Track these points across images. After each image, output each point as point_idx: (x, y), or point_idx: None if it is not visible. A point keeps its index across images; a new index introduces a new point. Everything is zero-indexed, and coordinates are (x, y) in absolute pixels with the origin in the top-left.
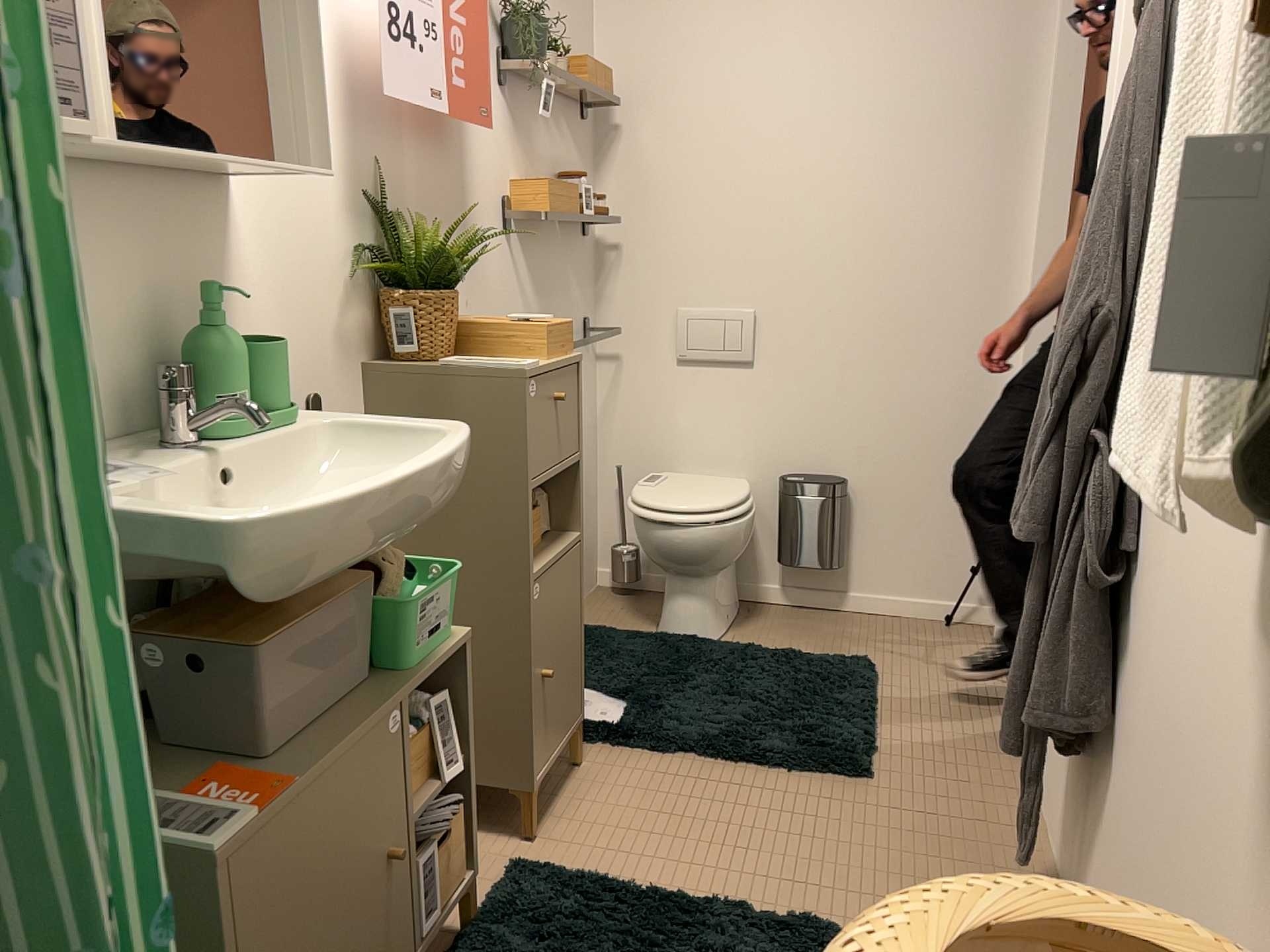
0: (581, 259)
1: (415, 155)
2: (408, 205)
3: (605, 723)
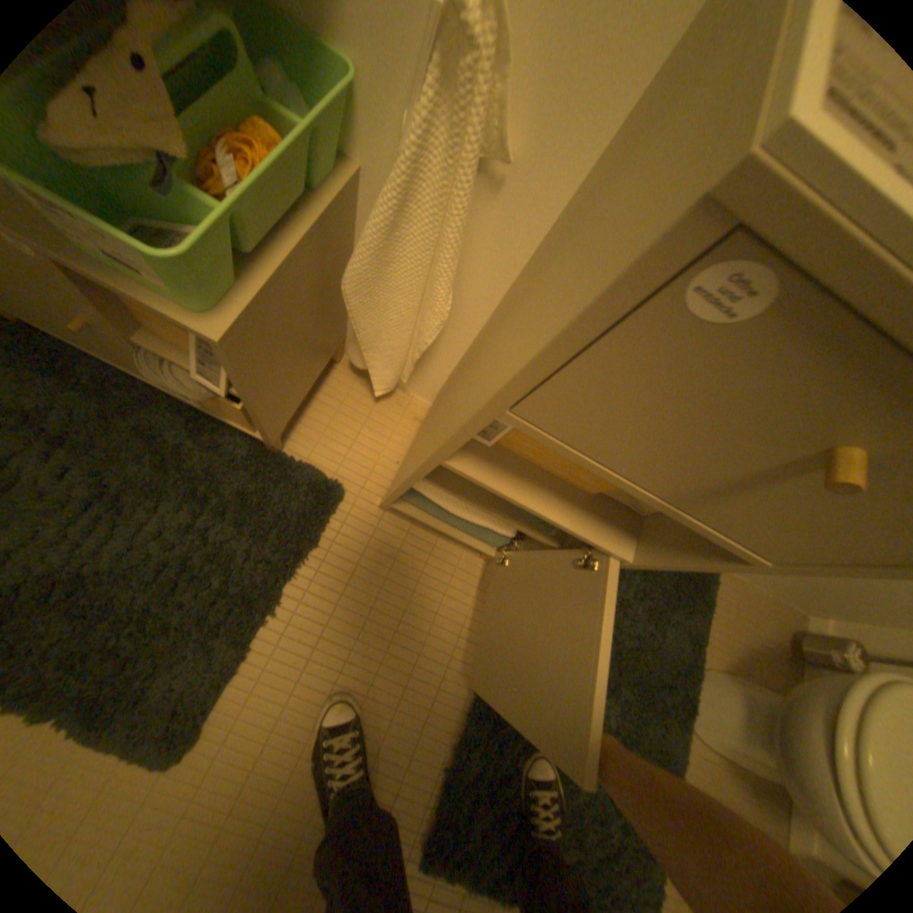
0: None
1: None
2: None
3: None
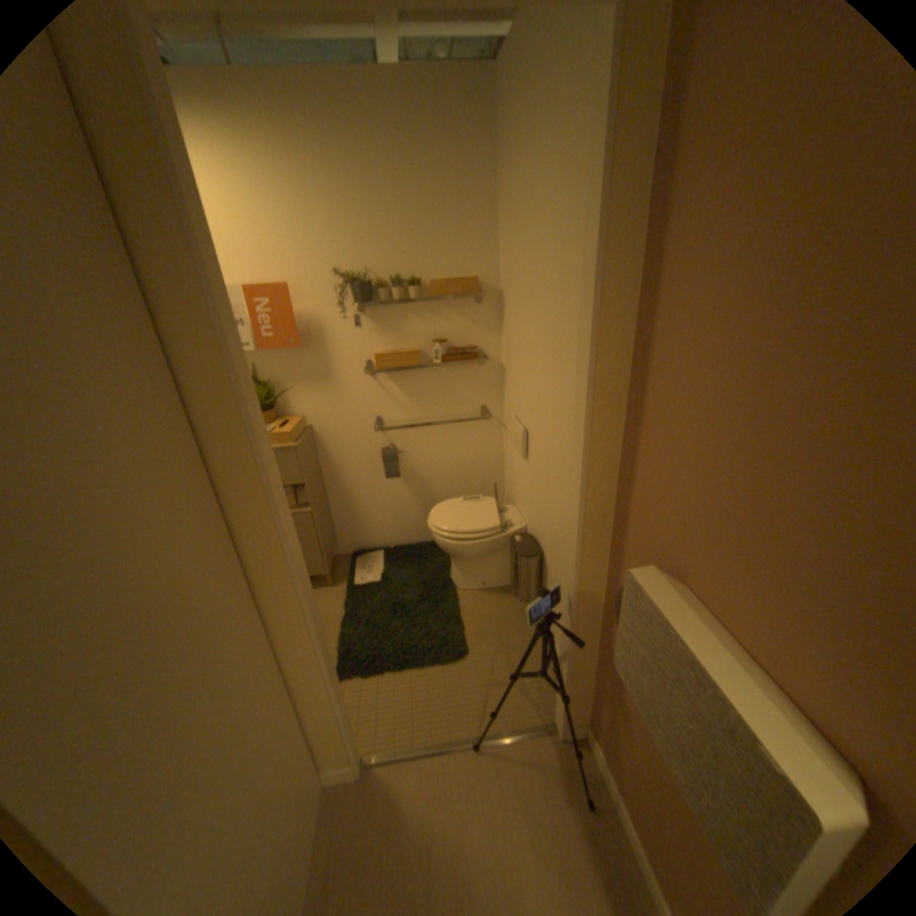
0: (473, 373)
1: (275, 354)
2: (271, 373)
3: (350, 582)
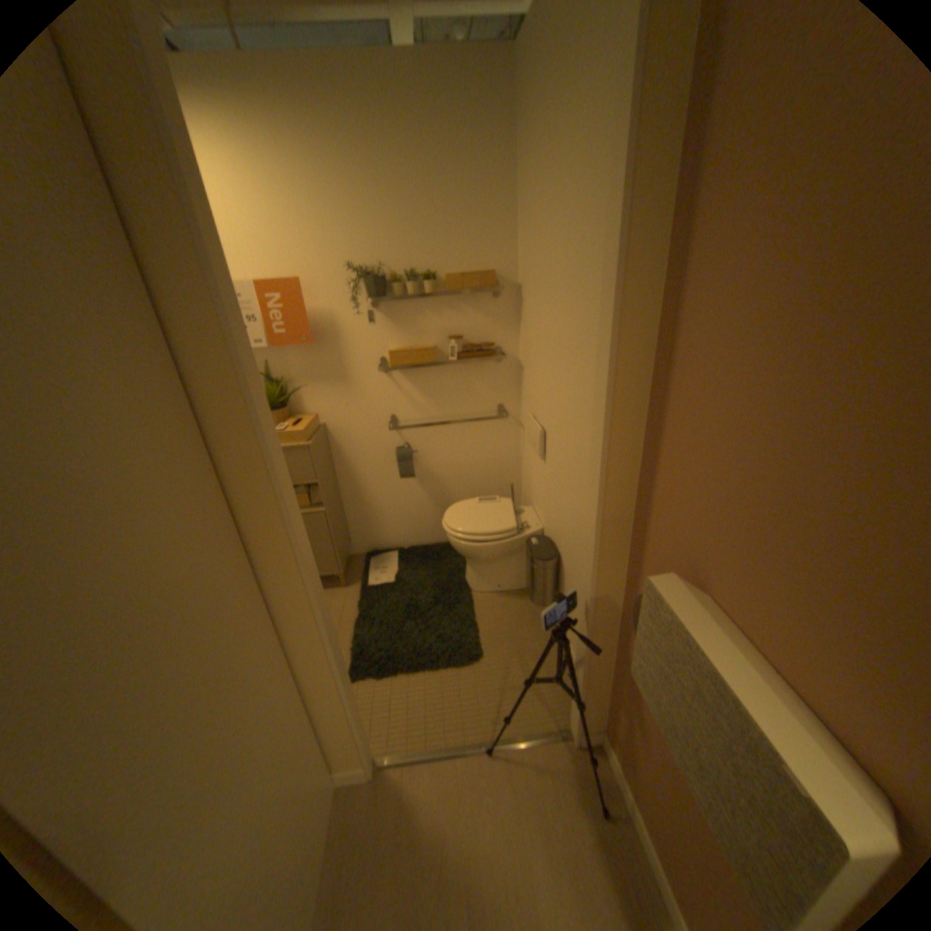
0: (490, 371)
1: (288, 351)
2: (284, 371)
3: (364, 583)
